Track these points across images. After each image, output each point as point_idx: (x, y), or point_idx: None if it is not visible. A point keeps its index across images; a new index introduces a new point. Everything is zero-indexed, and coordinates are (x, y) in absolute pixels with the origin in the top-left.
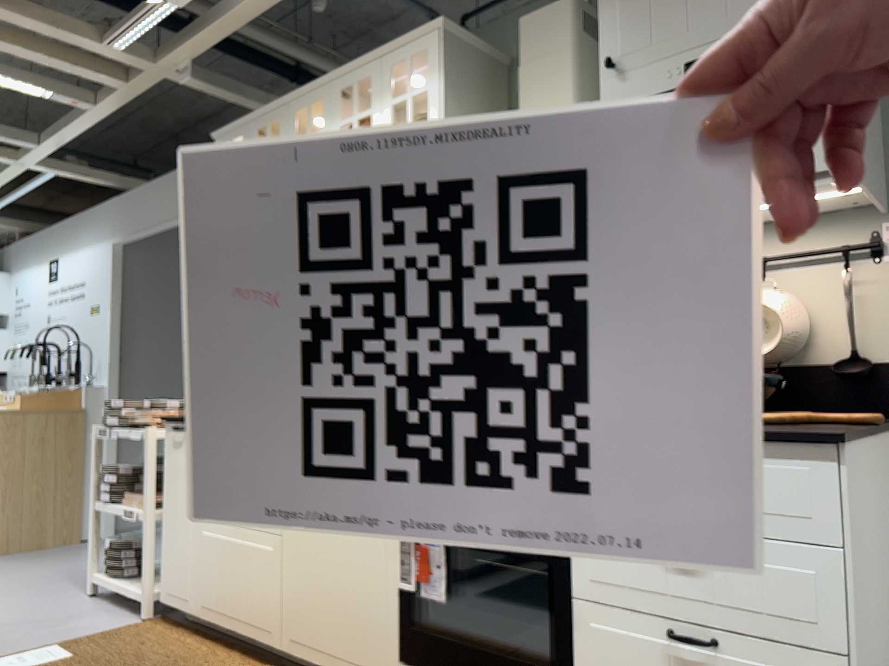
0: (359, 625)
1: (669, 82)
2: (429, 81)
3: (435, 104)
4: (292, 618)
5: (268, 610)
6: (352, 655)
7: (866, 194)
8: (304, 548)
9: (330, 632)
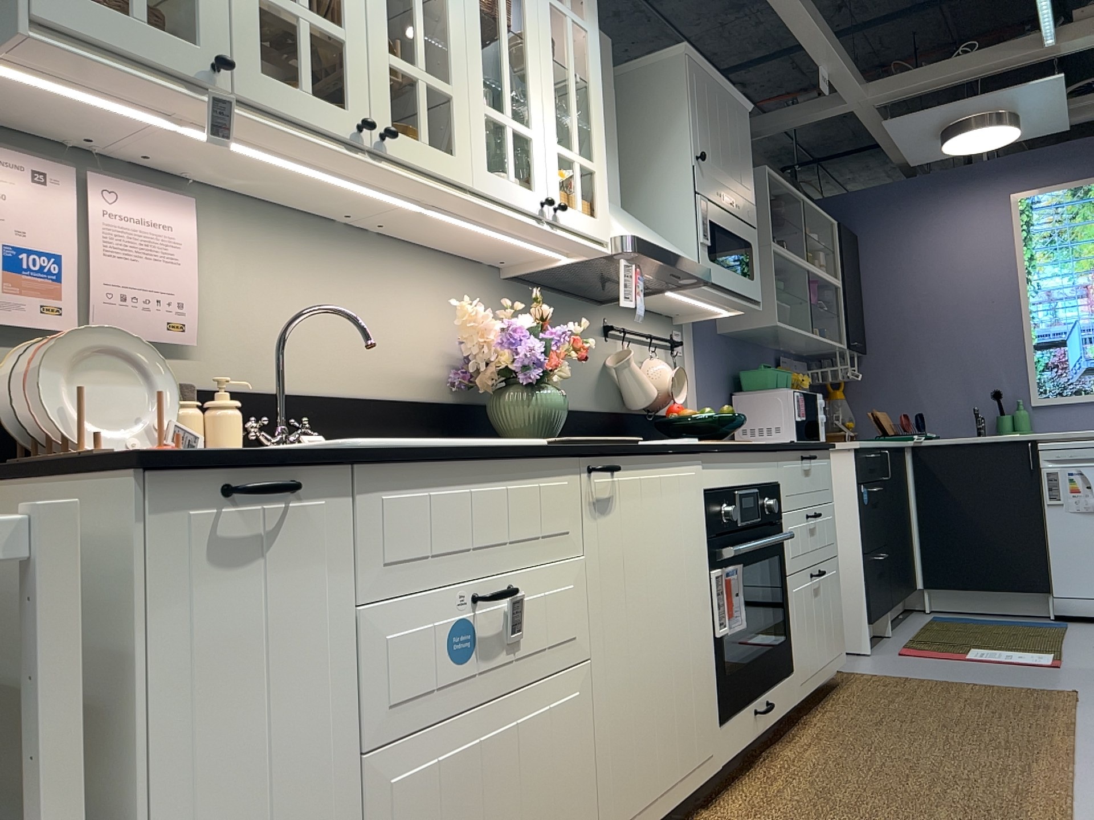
0: (689, 715)
1: (720, 200)
2: (590, 22)
3: (597, 59)
4: (616, 789)
5: (578, 816)
6: (686, 763)
7: (721, 316)
8: (626, 655)
9: (664, 756)
